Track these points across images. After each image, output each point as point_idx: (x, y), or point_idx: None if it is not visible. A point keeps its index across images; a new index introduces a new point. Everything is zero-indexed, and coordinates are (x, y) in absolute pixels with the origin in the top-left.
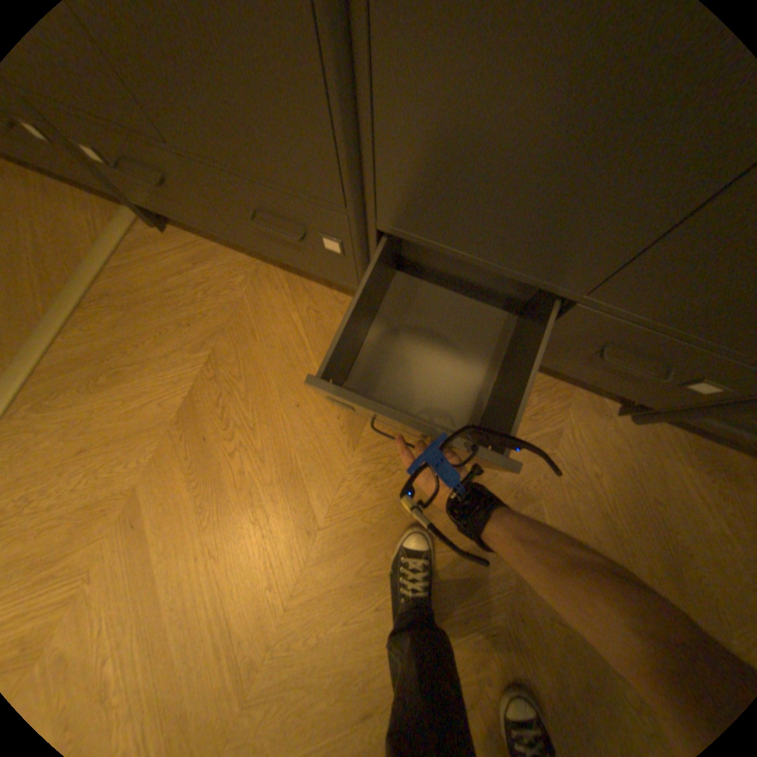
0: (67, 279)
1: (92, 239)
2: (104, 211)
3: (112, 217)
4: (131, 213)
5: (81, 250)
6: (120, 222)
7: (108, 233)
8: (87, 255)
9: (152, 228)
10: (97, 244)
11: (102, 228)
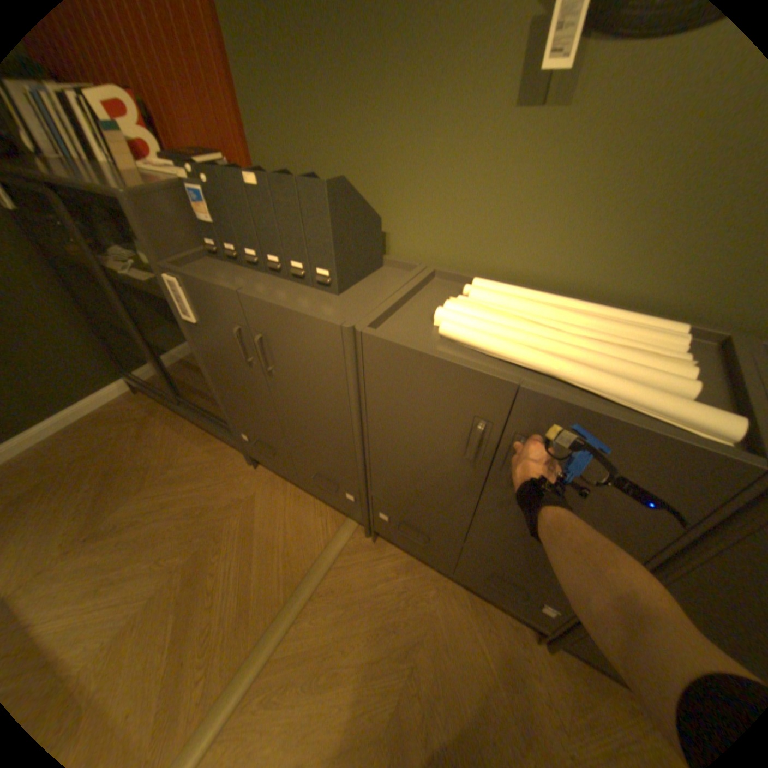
0: (304, 574)
1: (324, 542)
2: (334, 520)
3: (340, 526)
4: (355, 526)
5: (316, 550)
6: (347, 533)
7: (339, 540)
8: (322, 556)
9: (369, 540)
10: (331, 548)
11: (332, 534)
